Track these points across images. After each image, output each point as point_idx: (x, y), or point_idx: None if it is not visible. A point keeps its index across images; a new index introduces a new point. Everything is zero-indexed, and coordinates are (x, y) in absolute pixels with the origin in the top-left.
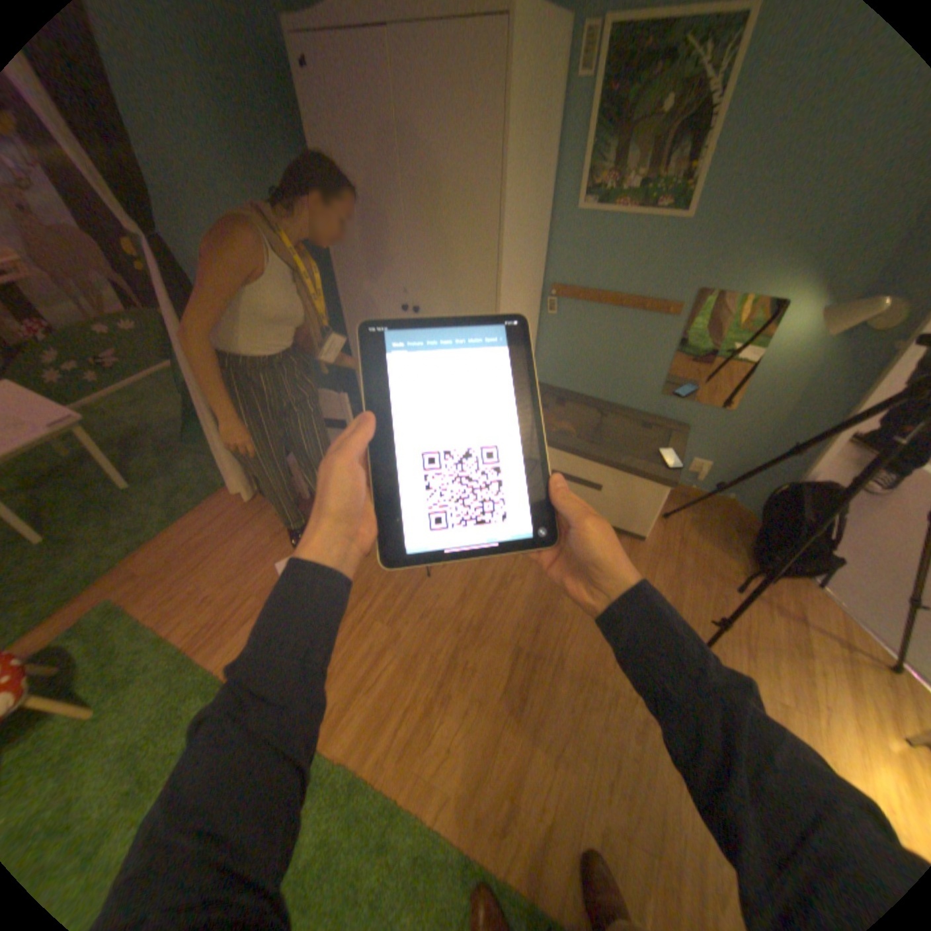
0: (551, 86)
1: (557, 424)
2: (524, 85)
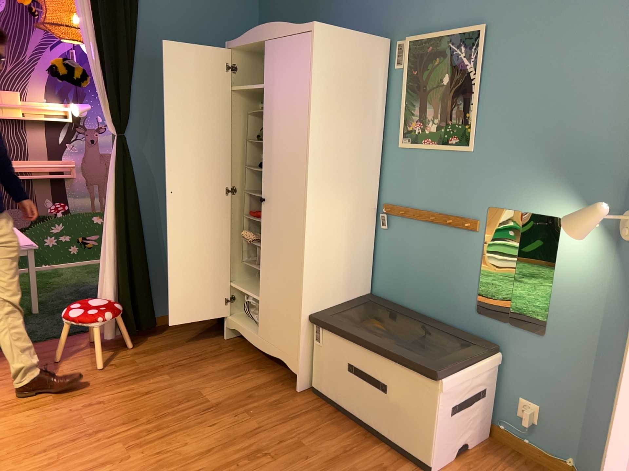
0: (366, 69)
1: (376, 326)
2: (328, 63)
